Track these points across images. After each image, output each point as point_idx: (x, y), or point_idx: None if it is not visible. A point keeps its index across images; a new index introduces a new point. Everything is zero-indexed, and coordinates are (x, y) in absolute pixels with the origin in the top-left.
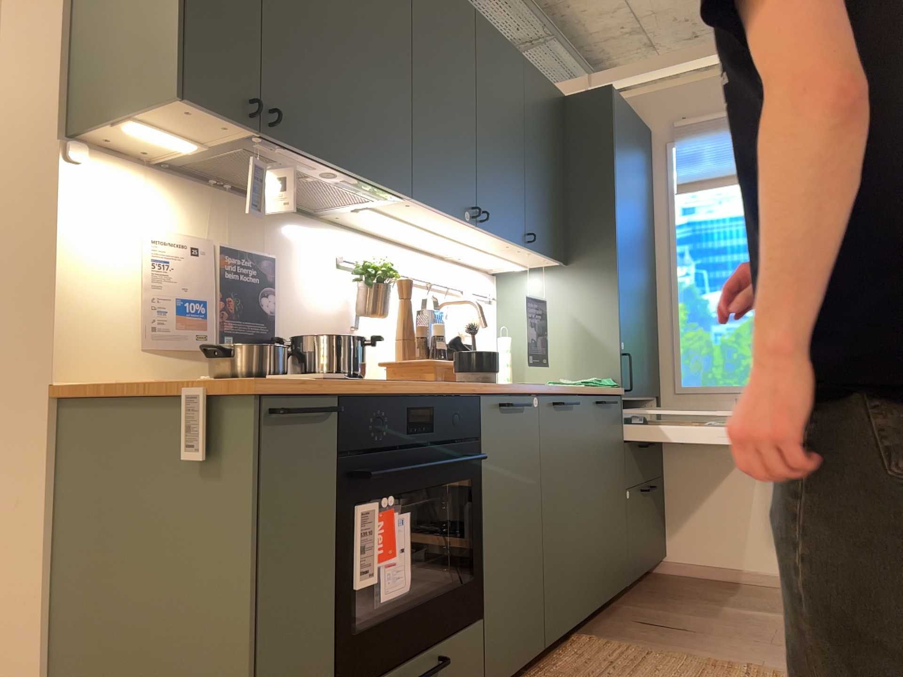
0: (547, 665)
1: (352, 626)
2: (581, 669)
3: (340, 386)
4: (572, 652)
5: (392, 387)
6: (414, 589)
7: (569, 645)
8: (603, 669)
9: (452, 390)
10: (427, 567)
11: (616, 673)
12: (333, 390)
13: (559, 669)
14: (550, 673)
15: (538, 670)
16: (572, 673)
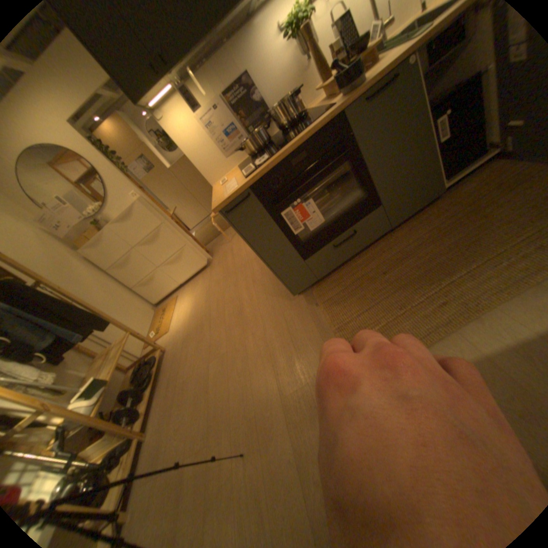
0: (455, 191)
1: (307, 236)
2: (474, 192)
3: (245, 185)
4: (480, 177)
5: (276, 157)
6: (338, 208)
7: (484, 171)
8: (489, 190)
9: (317, 125)
10: (342, 198)
11: (495, 193)
12: (246, 184)
13: (460, 193)
14: (452, 198)
15: (448, 195)
16: (465, 197)
